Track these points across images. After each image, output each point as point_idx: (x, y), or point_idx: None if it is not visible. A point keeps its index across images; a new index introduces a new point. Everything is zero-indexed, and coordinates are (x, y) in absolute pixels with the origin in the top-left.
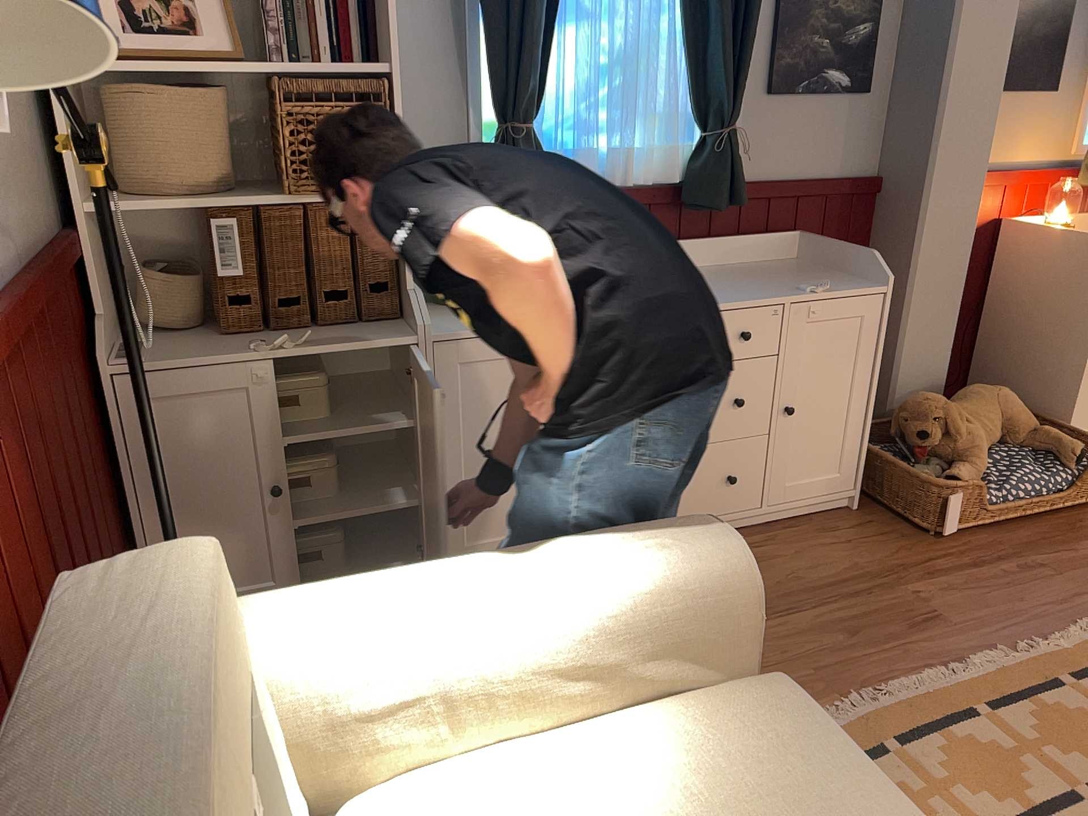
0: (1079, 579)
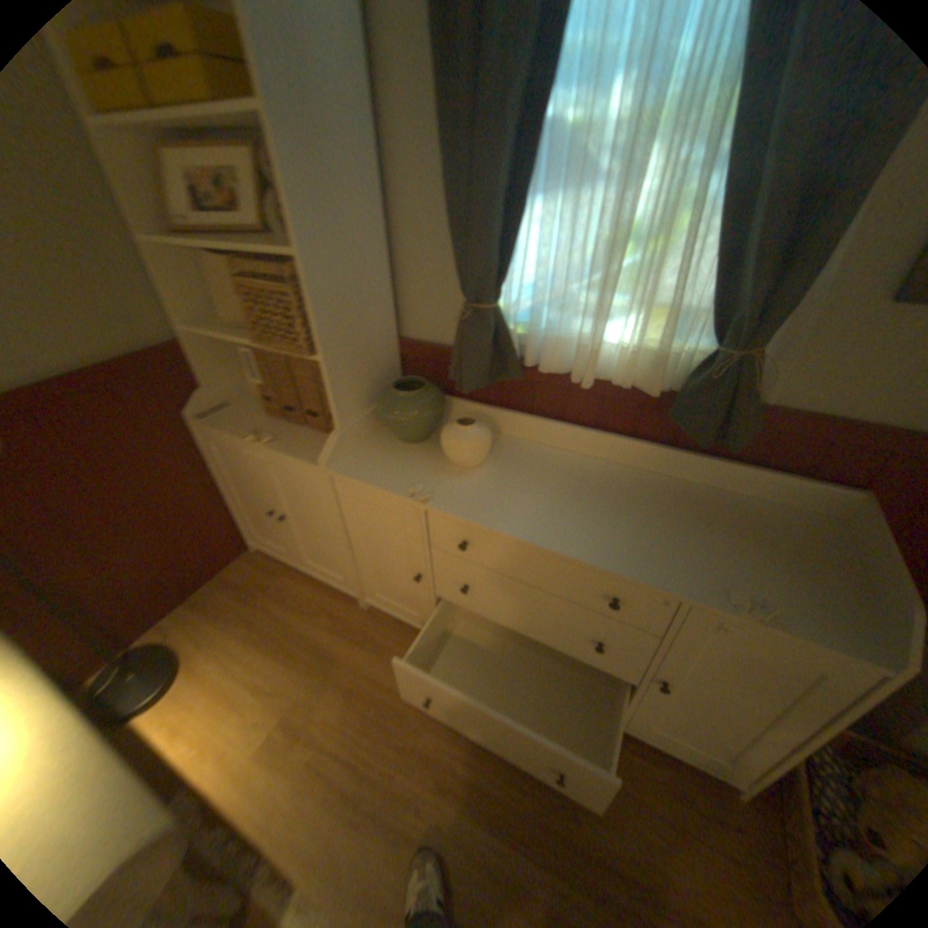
0: None
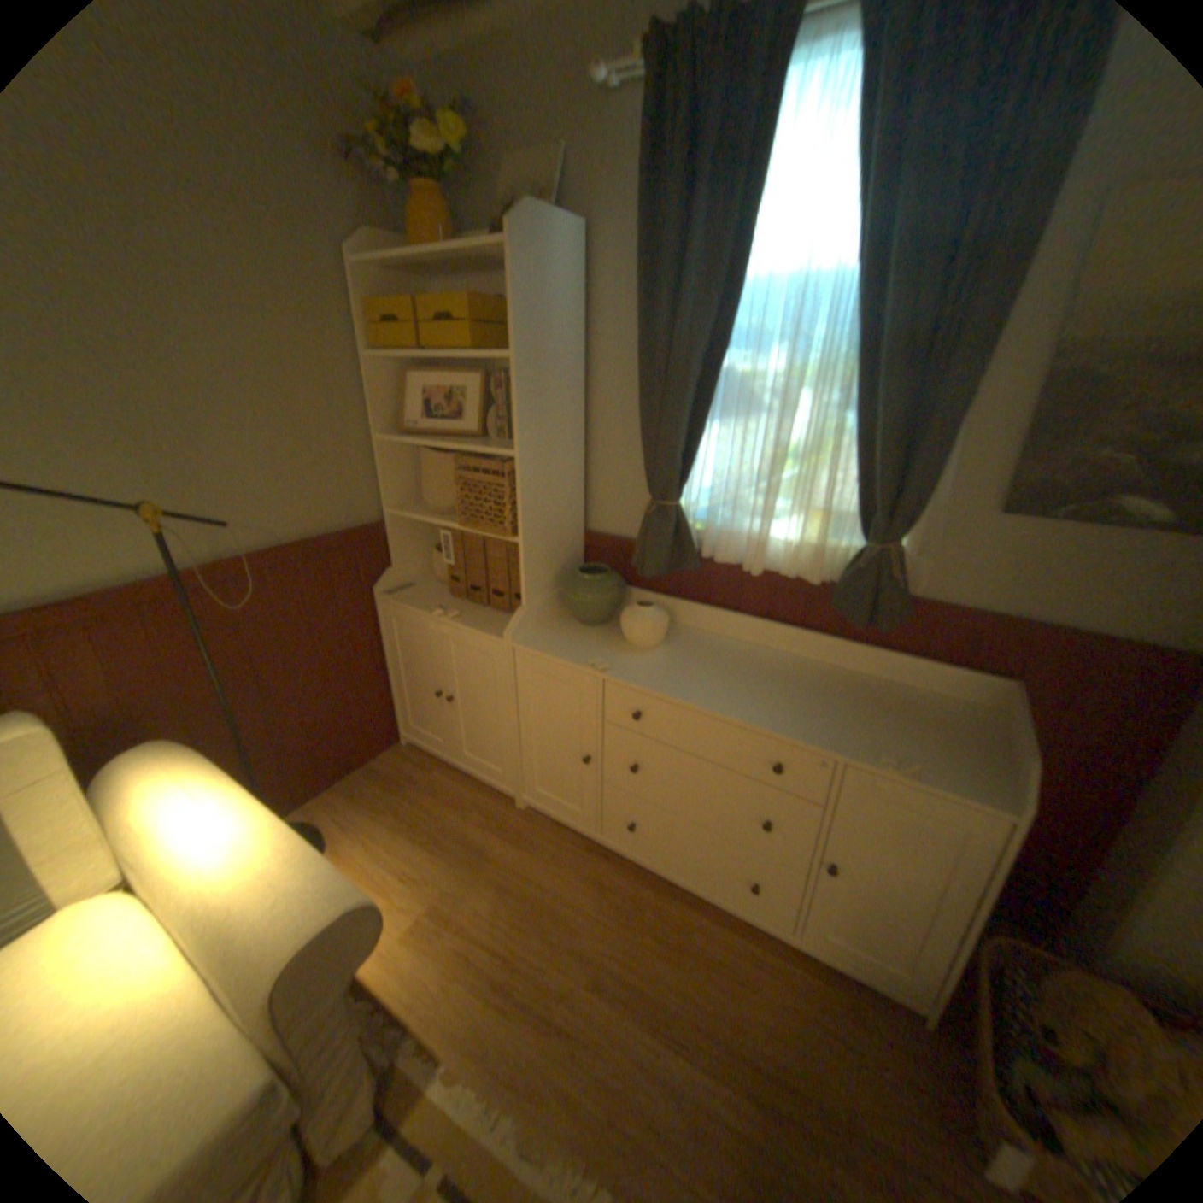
0: None
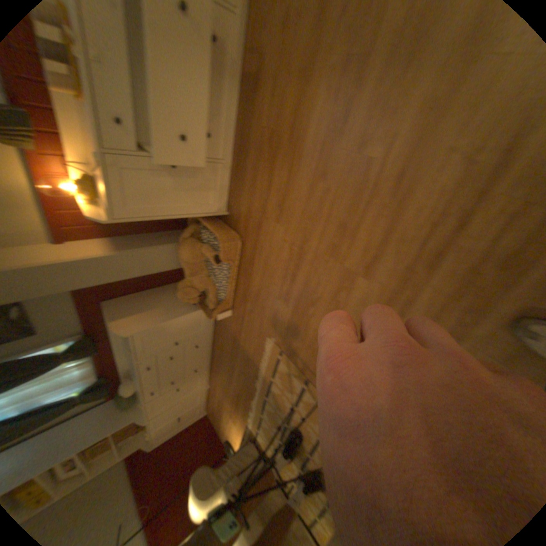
0: (254, 312)
